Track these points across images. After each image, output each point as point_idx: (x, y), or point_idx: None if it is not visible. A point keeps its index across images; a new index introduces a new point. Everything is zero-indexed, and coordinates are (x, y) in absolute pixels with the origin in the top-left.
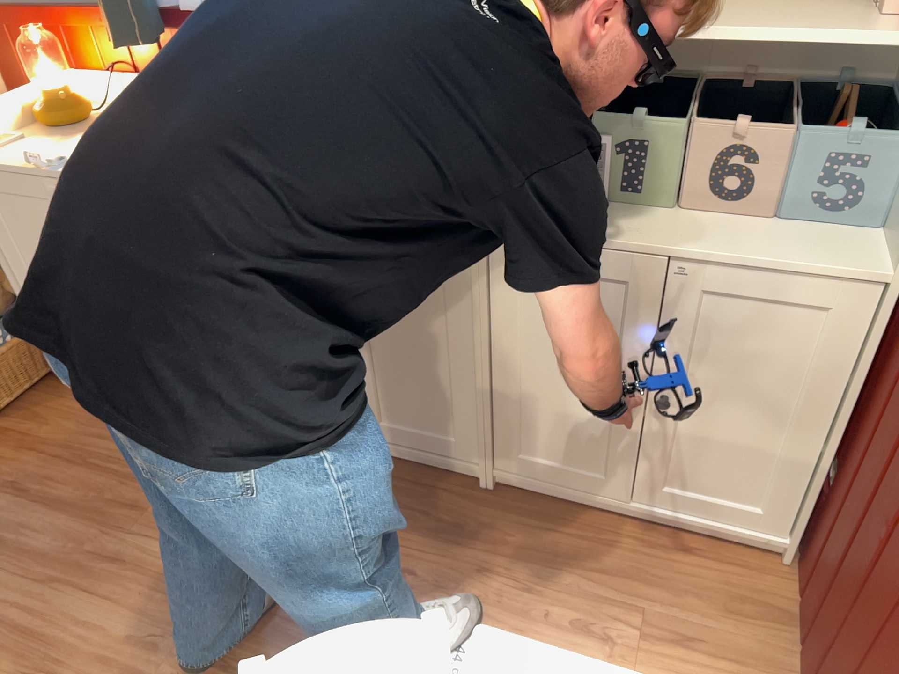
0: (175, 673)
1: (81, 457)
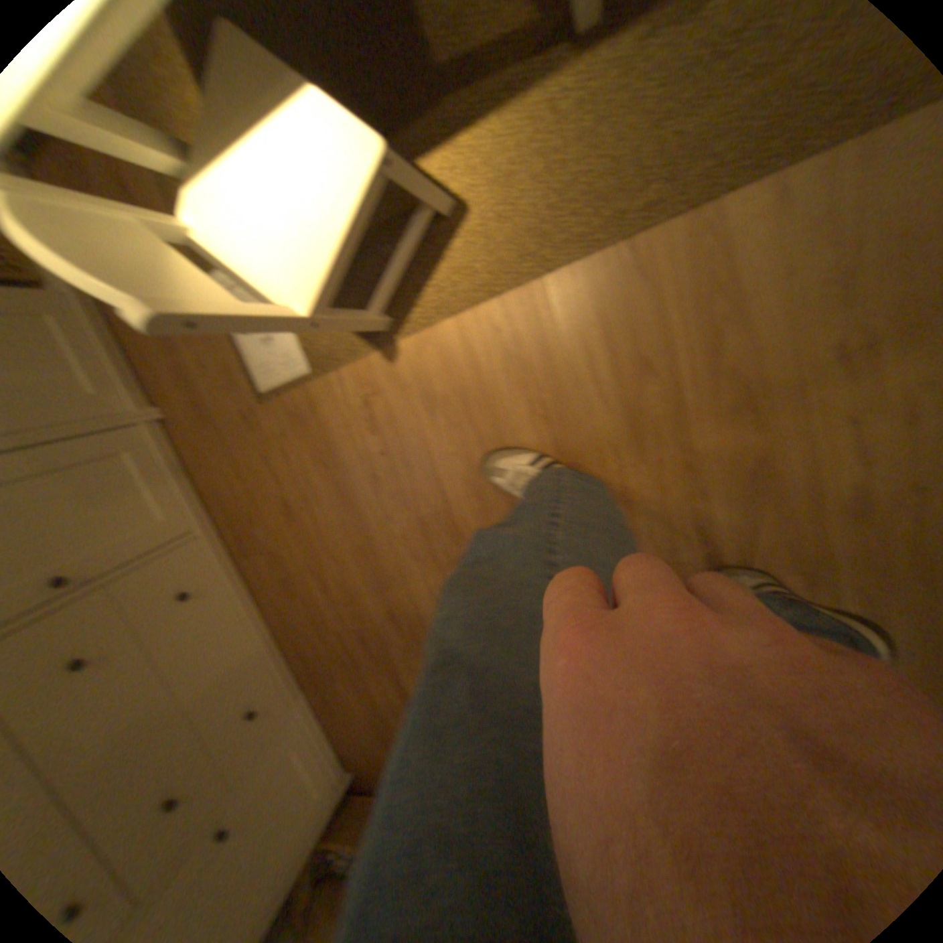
0: (398, 504)
1: (367, 715)
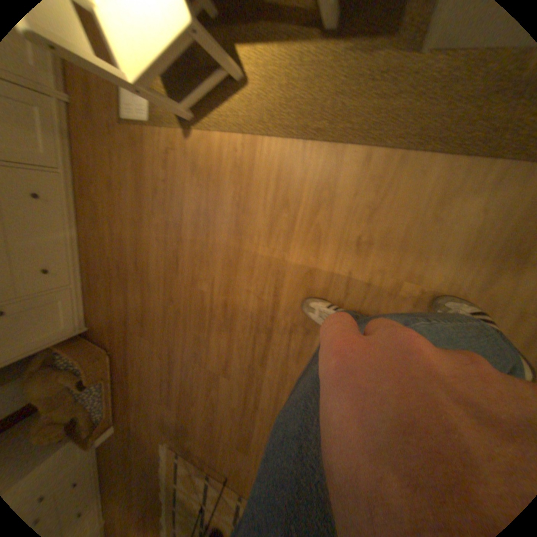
0: (160, 211)
1: (105, 305)
